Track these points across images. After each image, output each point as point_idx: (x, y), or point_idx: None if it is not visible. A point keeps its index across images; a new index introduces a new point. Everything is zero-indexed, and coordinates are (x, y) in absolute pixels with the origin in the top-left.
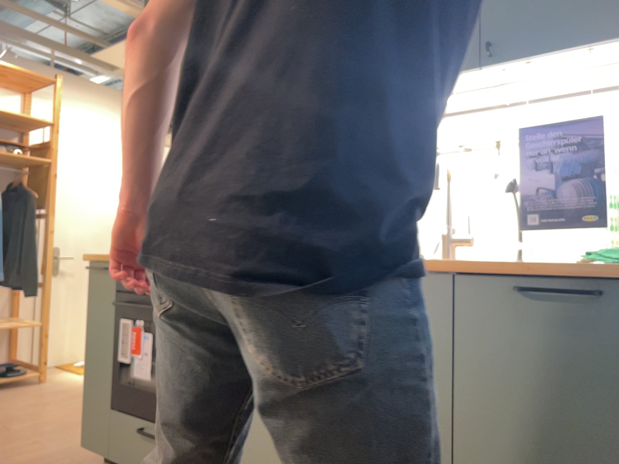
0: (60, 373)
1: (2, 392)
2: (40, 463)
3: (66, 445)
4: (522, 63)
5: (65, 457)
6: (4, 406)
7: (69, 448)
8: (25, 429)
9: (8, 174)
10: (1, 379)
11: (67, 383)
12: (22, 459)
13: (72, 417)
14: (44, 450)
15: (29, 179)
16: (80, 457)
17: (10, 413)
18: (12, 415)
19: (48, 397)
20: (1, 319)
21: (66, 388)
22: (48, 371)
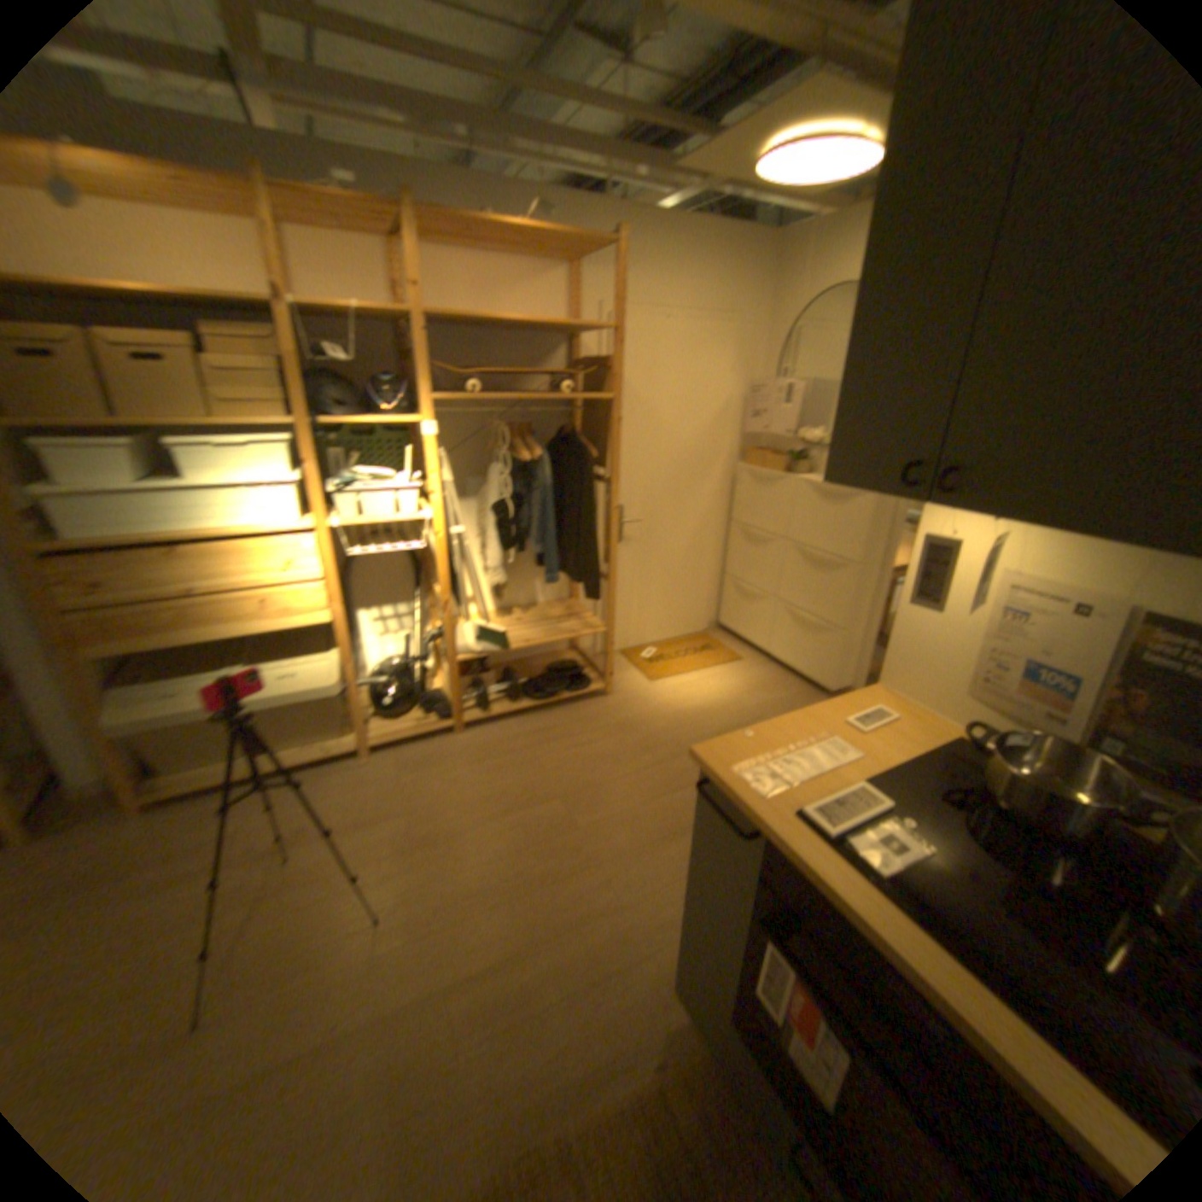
0: (629, 669)
1: (570, 709)
2: (623, 955)
3: (652, 902)
4: None
5: (653, 947)
6: (574, 751)
7: (657, 915)
8: (599, 830)
9: (556, 406)
10: (568, 694)
11: (639, 700)
12: (599, 929)
13: (653, 810)
14: (624, 908)
15: (583, 410)
16: (673, 959)
17: (580, 772)
18: (583, 779)
19: (620, 738)
20: (562, 605)
21: (639, 717)
22: (615, 662)
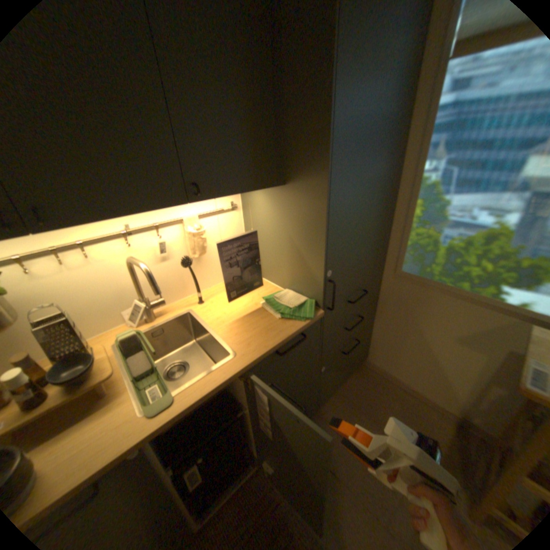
0: None
1: None
2: None
3: None
4: (214, 196)
5: None
6: None
7: None
8: None
9: None
10: None
11: None
12: None
13: None
14: None
15: None
16: None
17: None
18: None
19: None
20: None
21: None
22: None
